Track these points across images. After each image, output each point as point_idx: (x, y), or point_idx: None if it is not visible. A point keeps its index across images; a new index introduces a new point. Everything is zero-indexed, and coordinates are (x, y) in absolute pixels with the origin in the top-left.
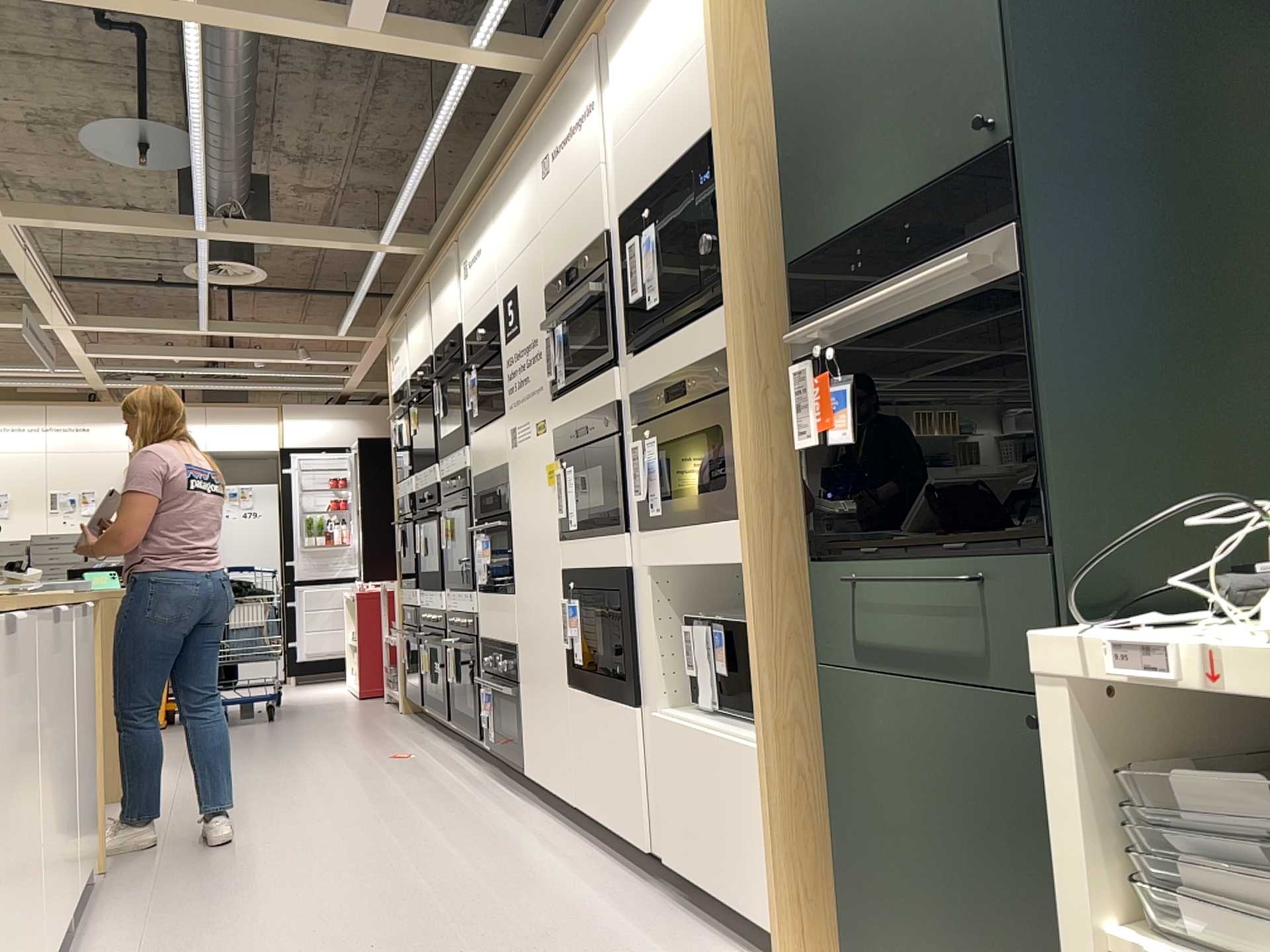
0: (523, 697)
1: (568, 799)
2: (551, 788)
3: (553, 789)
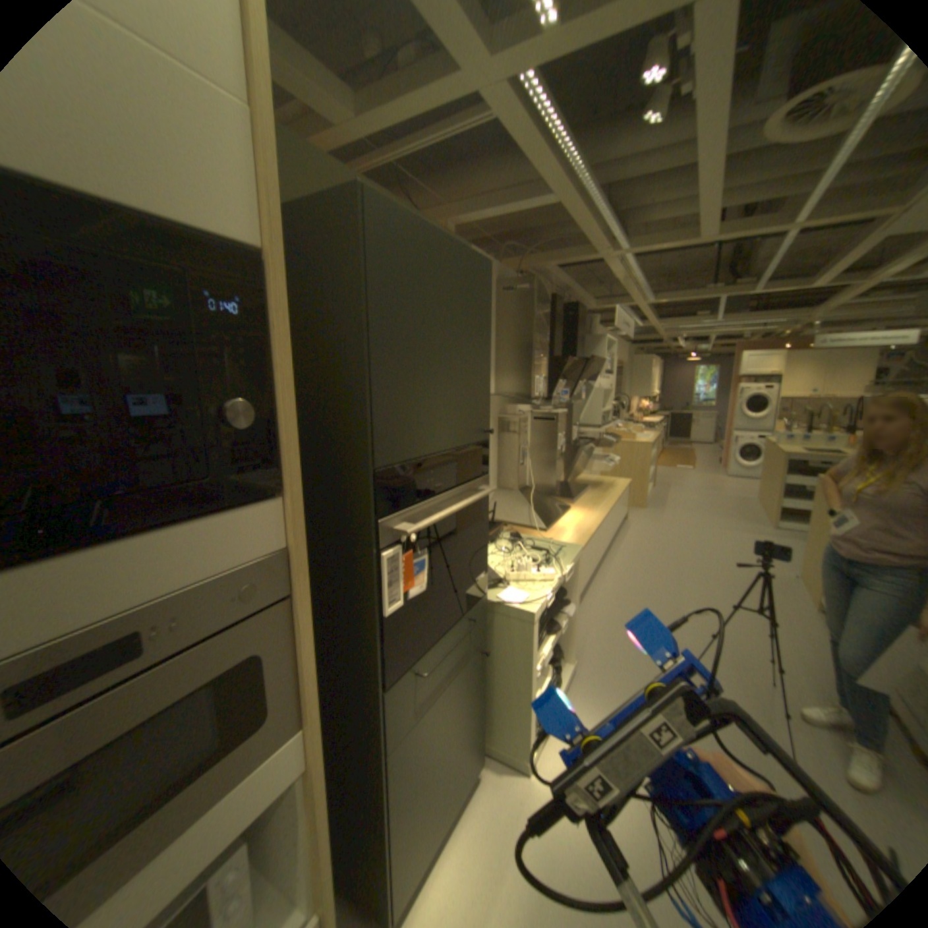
0: None
1: None
2: None
3: None
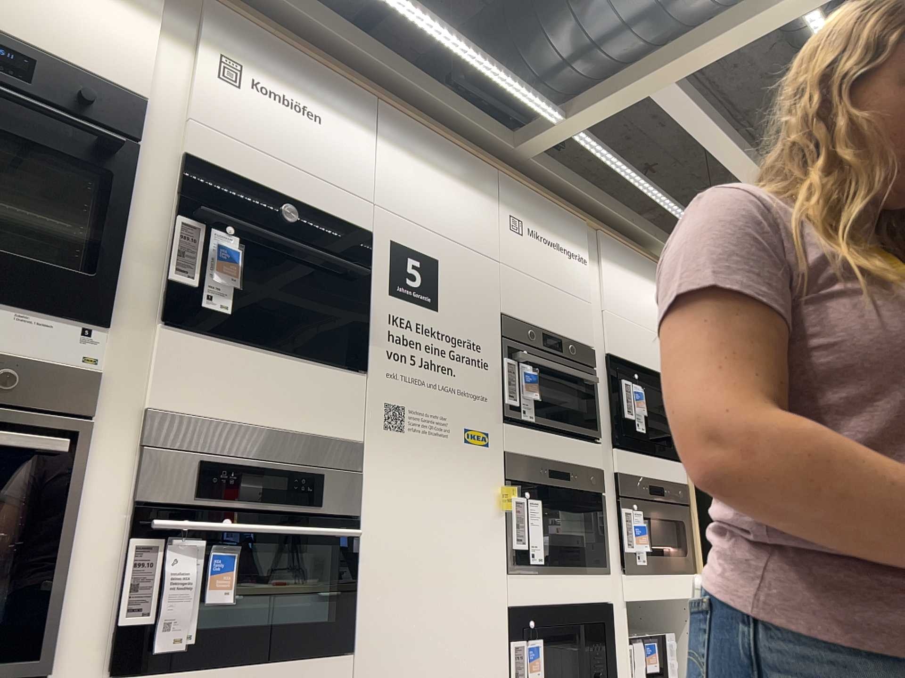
0: None
1: None
2: None
3: None
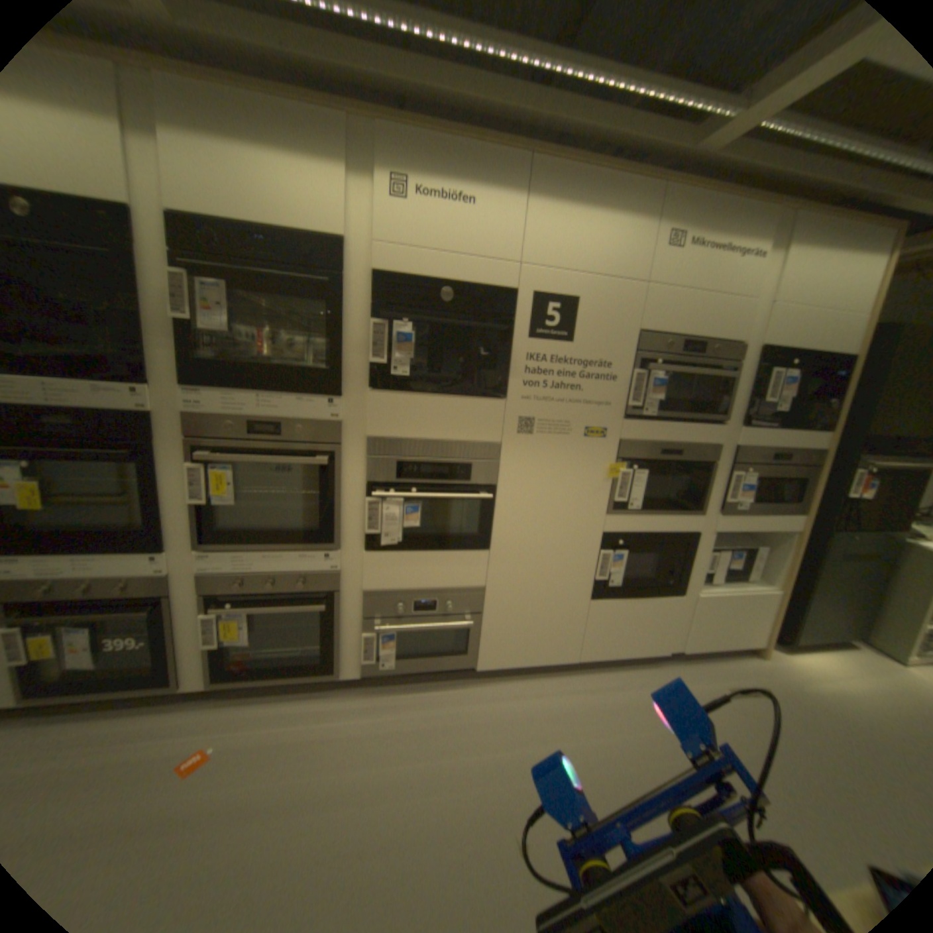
0: (488, 620)
1: (564, 662)
2: (533, 664)
3: (537, 664)
